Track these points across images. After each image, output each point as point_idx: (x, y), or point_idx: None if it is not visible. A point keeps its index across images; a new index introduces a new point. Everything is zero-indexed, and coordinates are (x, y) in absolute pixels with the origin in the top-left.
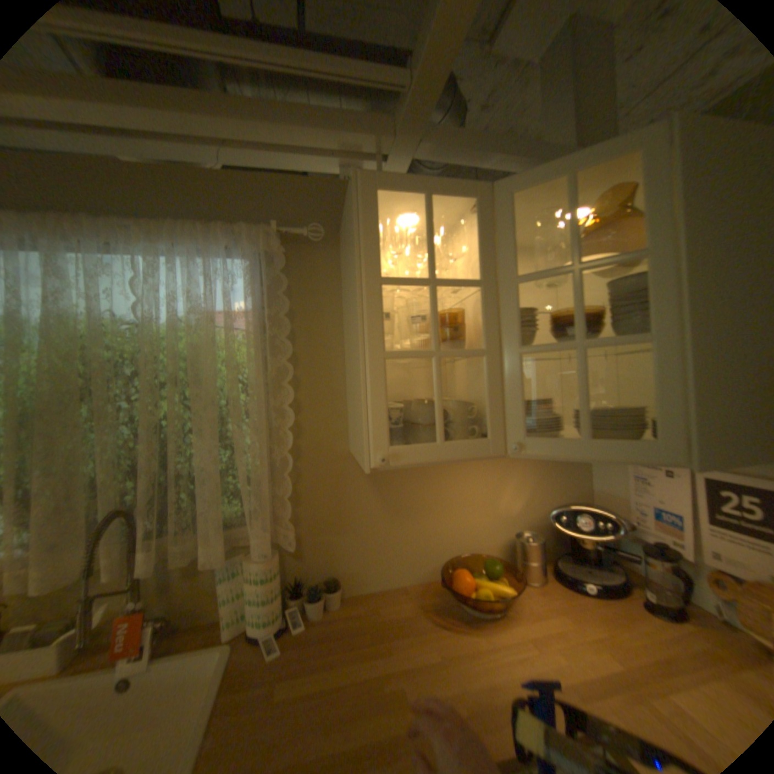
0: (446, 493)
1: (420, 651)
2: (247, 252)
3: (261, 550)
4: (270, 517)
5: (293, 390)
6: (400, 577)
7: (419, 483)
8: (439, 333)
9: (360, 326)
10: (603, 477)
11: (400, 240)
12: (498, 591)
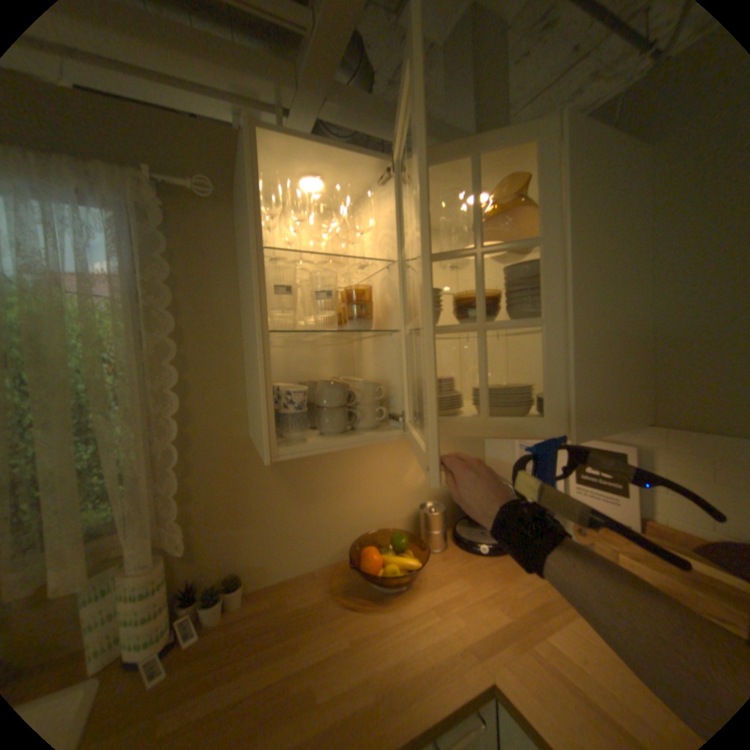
0: (353, 472)
1: (327, 639)
2: (108, 200)
3: (138, 560)
4: (151, 521)
5: (177, 371)
6: (307, 562)
7: (326, 465)
8: (346, 309)
9: (257, 299)
10: (493, 446)
11: (304, 206)
12: (403, 564)
